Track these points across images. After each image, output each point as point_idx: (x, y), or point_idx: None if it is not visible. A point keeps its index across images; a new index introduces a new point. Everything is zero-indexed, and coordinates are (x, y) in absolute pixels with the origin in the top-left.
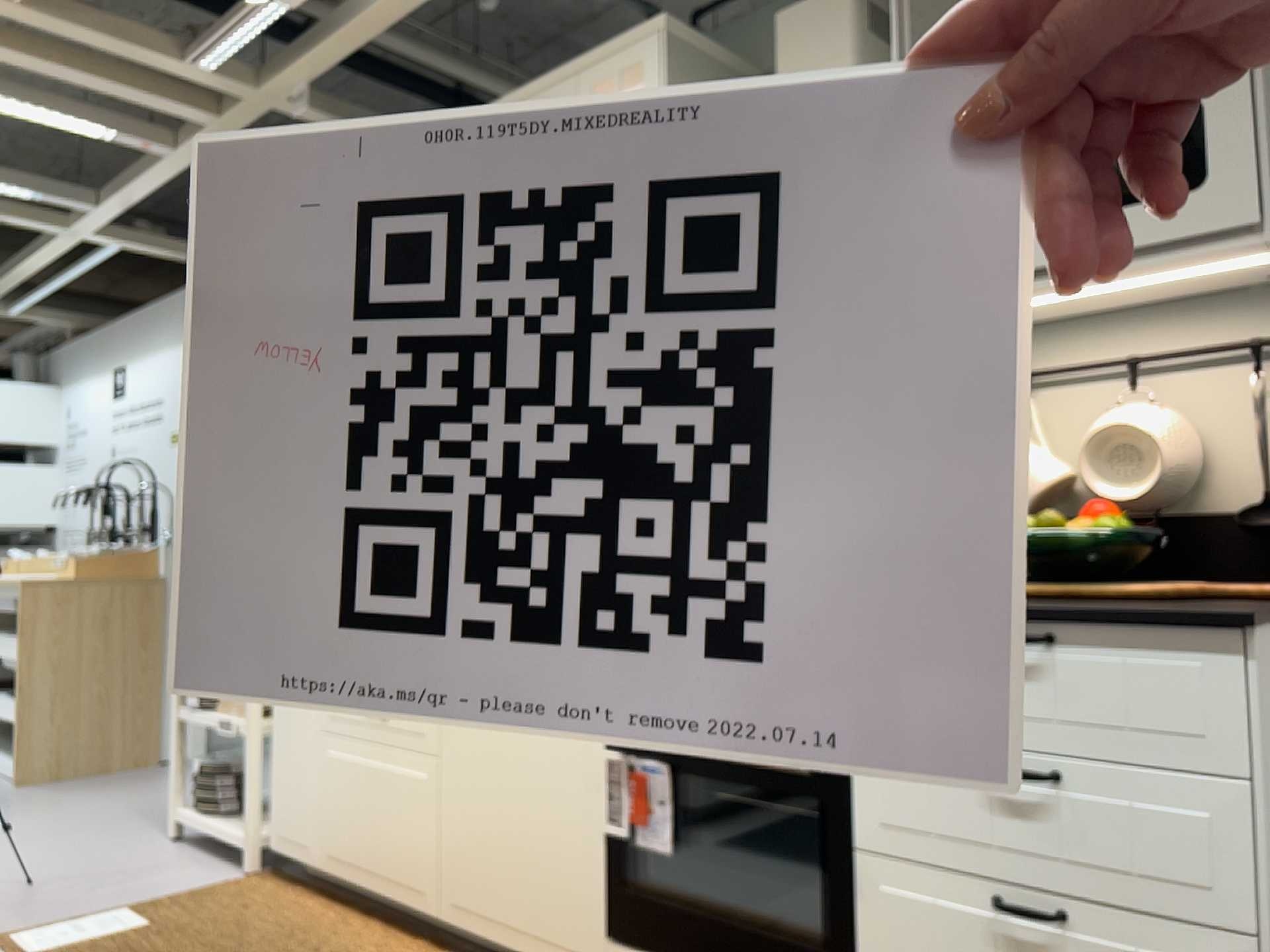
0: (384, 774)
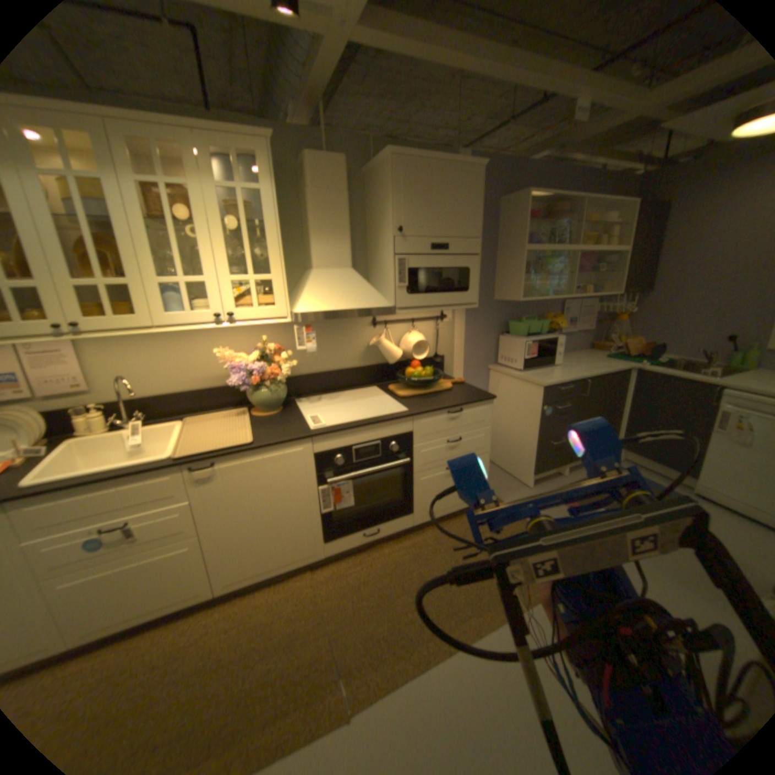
0: (142, 566)
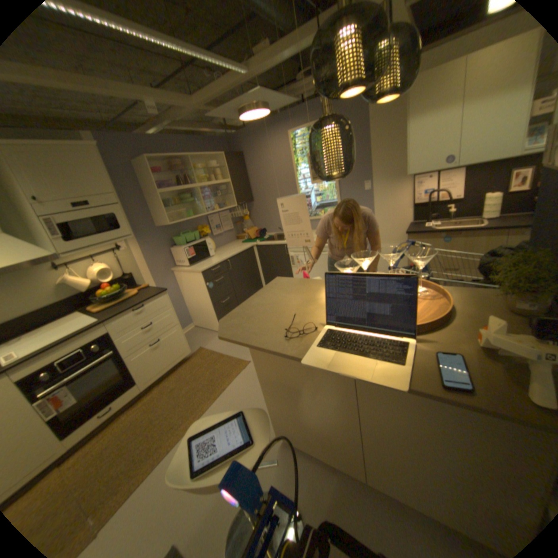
0: None
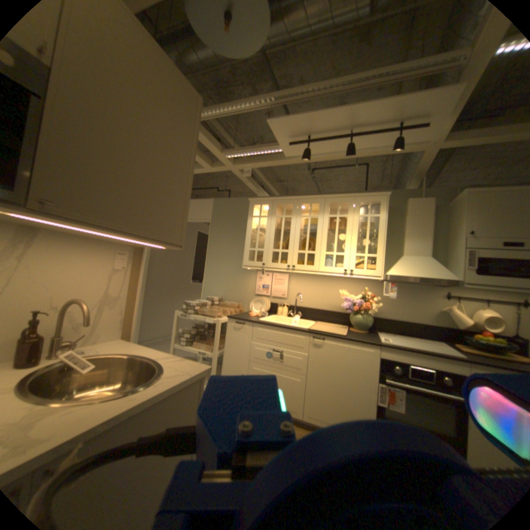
0: (280, 377)
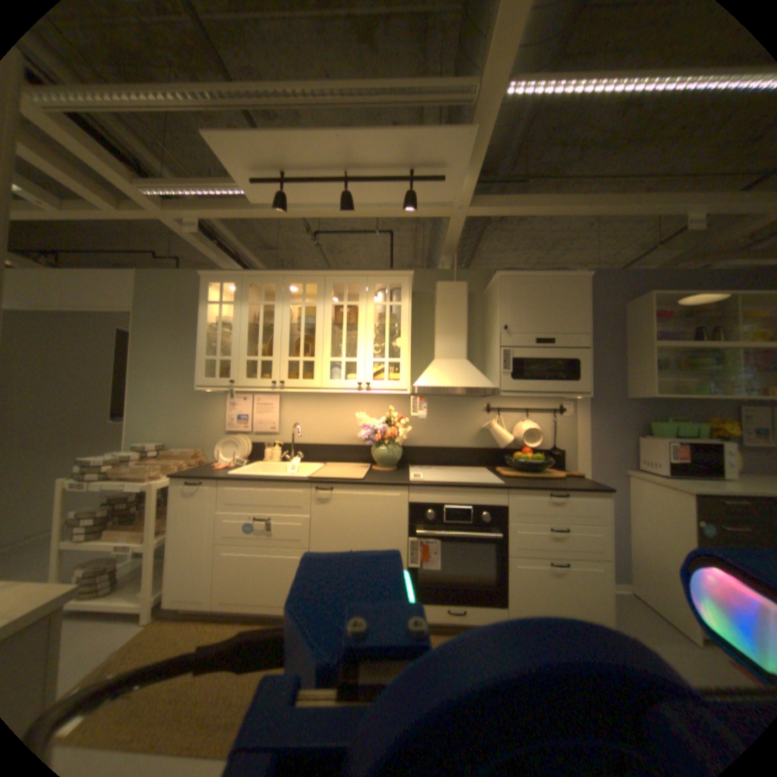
0: (268, 559)
